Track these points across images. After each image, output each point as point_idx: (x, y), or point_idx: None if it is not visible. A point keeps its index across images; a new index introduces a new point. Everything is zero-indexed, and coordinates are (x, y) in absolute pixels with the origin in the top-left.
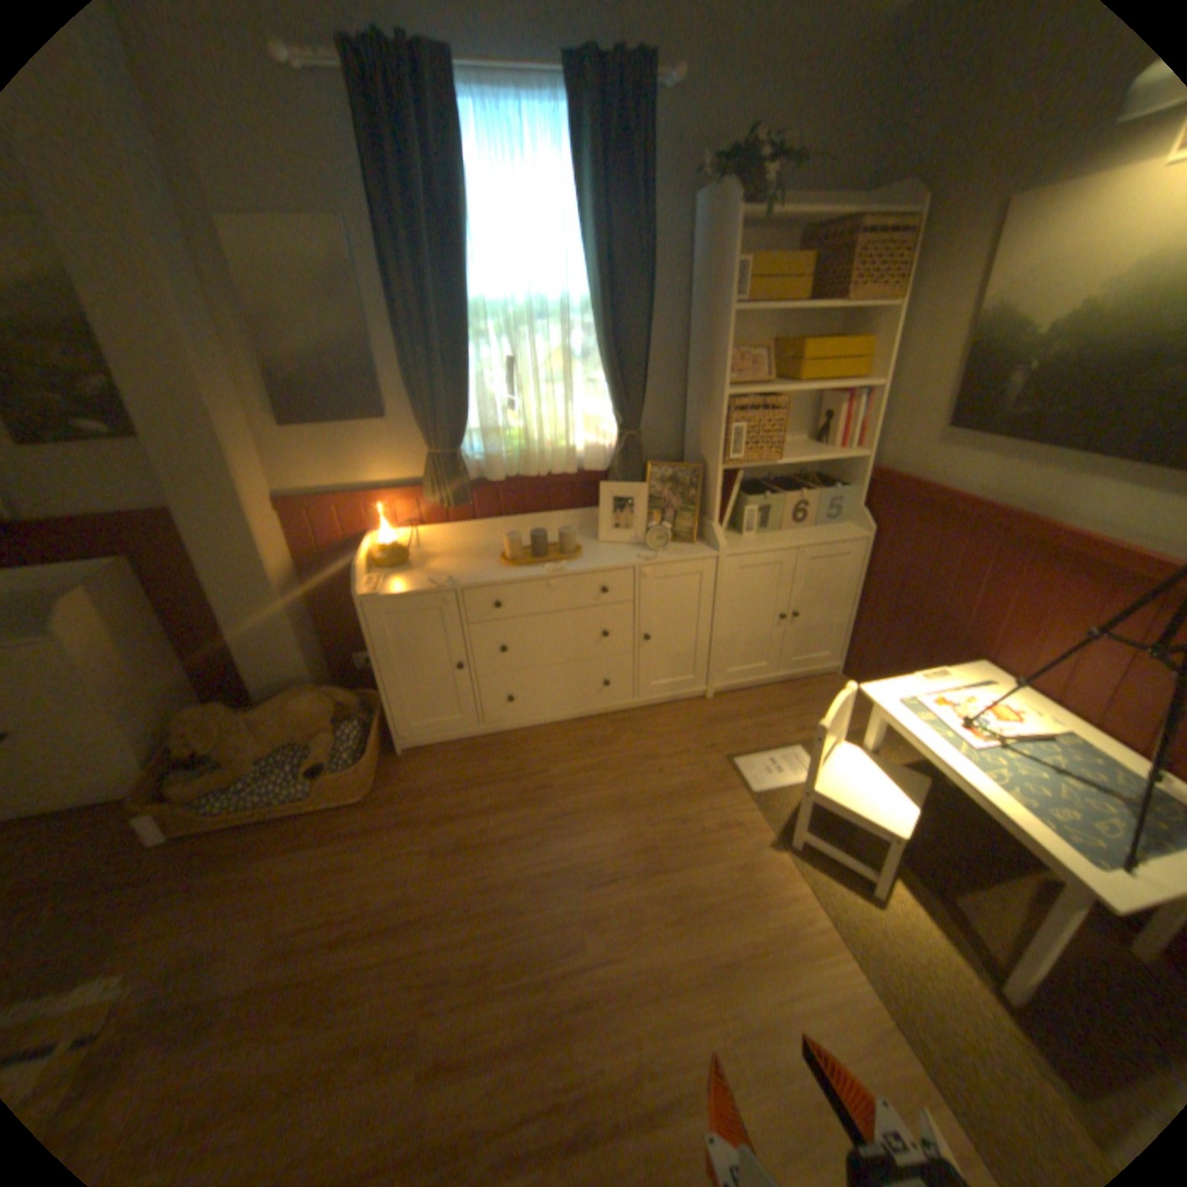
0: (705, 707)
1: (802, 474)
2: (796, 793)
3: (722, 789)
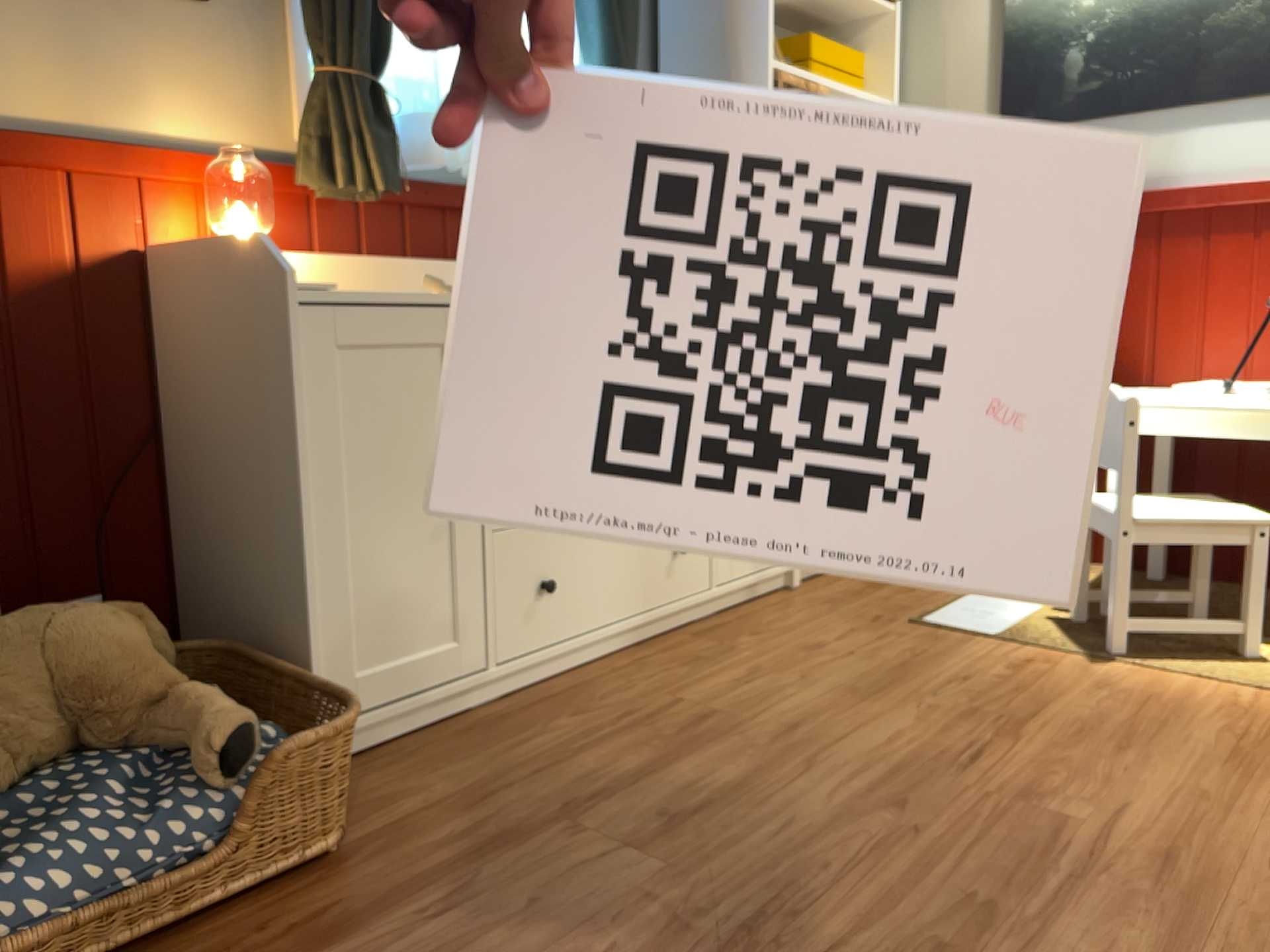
0: (803, 594)
1: None
2: (1037, 621)
3: (954, 643)
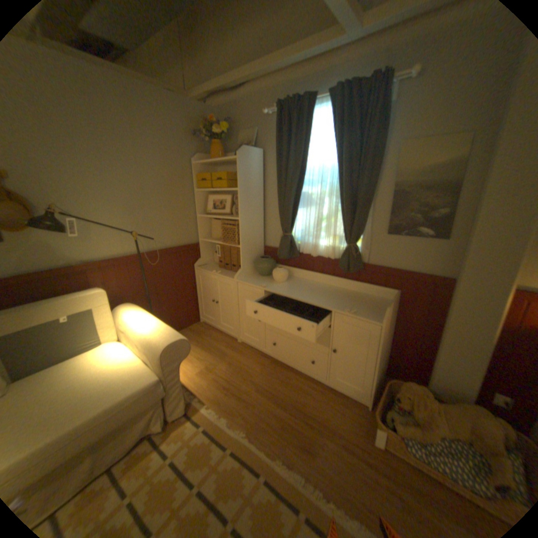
0: None
1: None
2: None
3: None
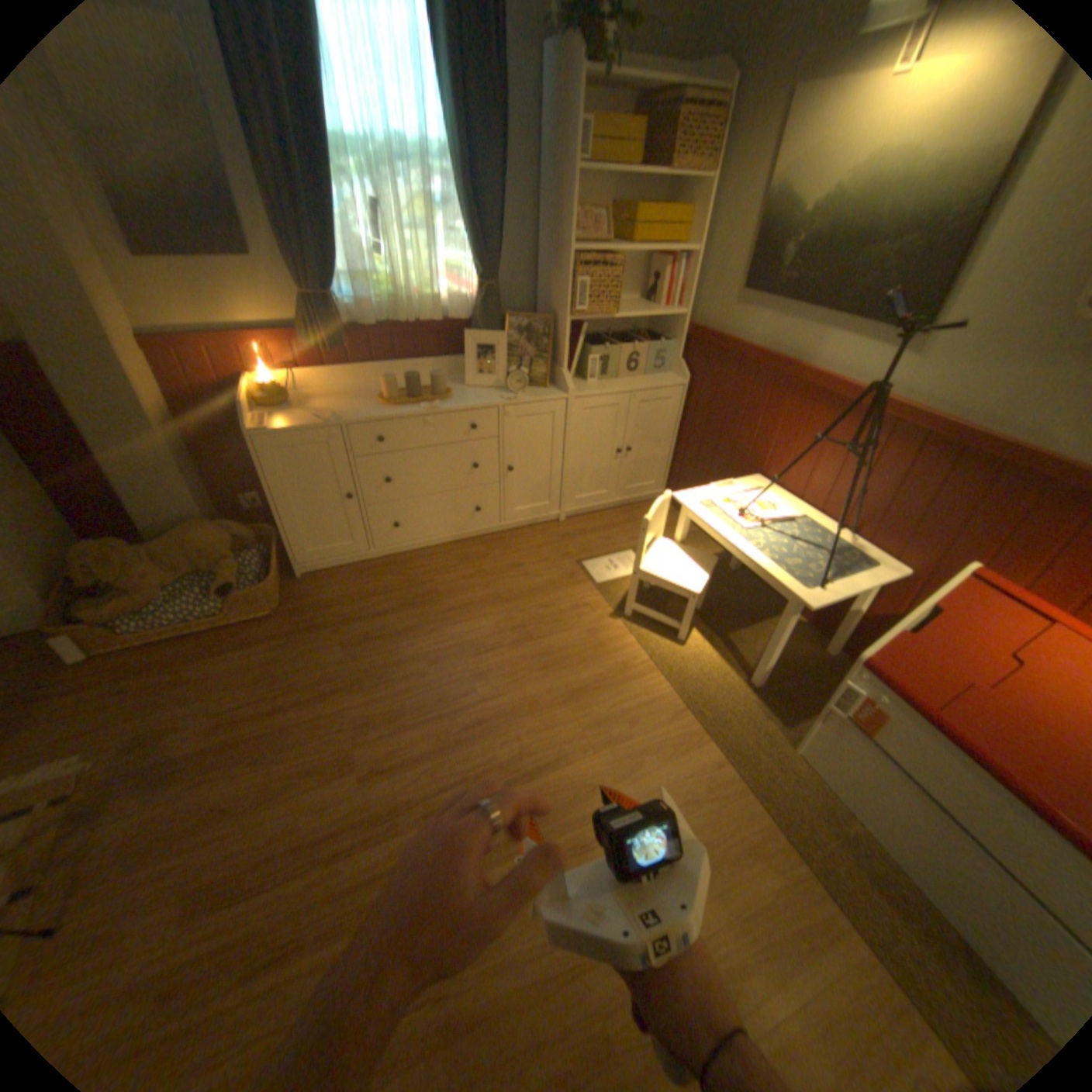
0: (558, 528)
1: (635, 330)
2: (626, 581)
3: (573, 583)
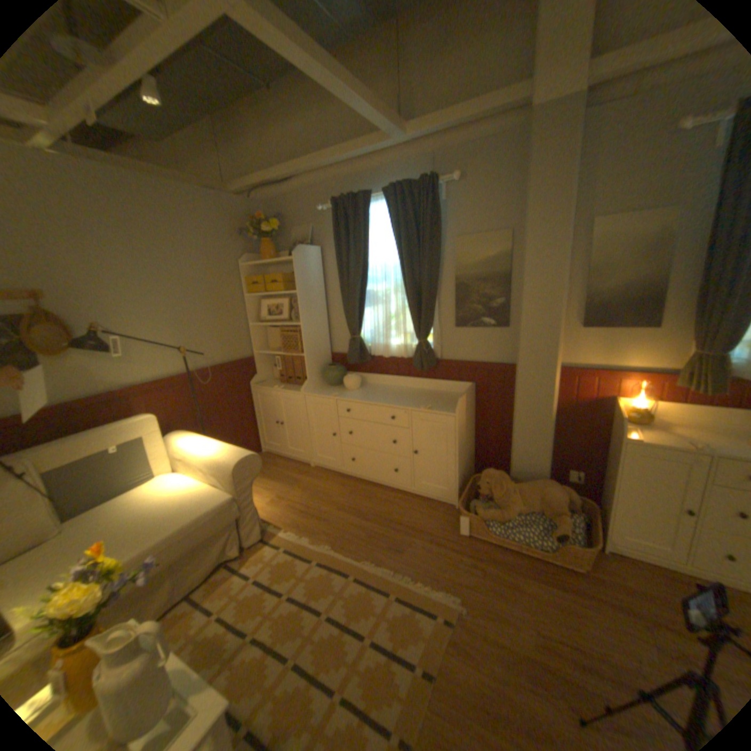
0: None
1: None
2: None
3: None
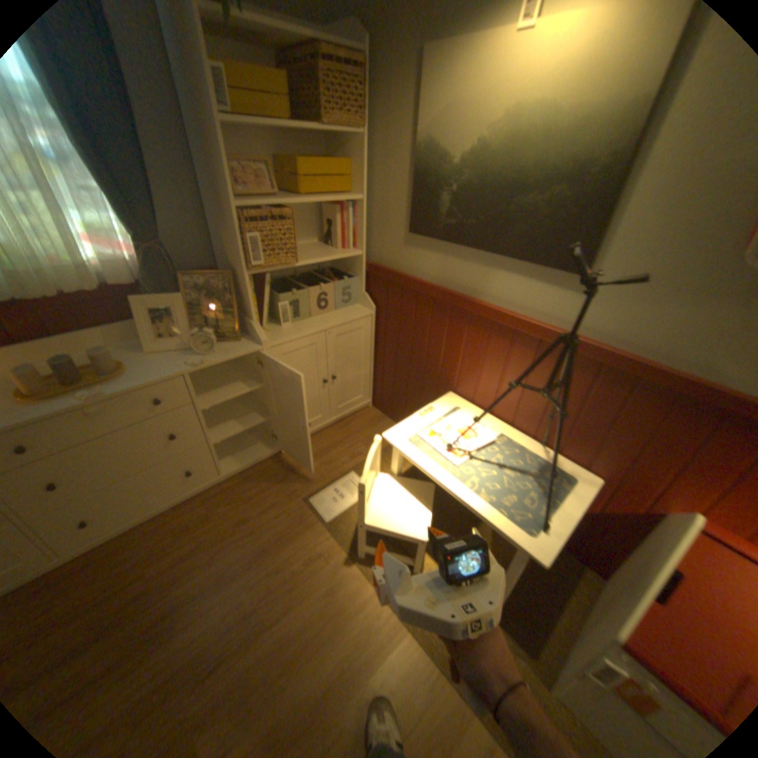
0: (281, 460)
1: (320, 269)
2: (355, 510)
3: (303, 529)
